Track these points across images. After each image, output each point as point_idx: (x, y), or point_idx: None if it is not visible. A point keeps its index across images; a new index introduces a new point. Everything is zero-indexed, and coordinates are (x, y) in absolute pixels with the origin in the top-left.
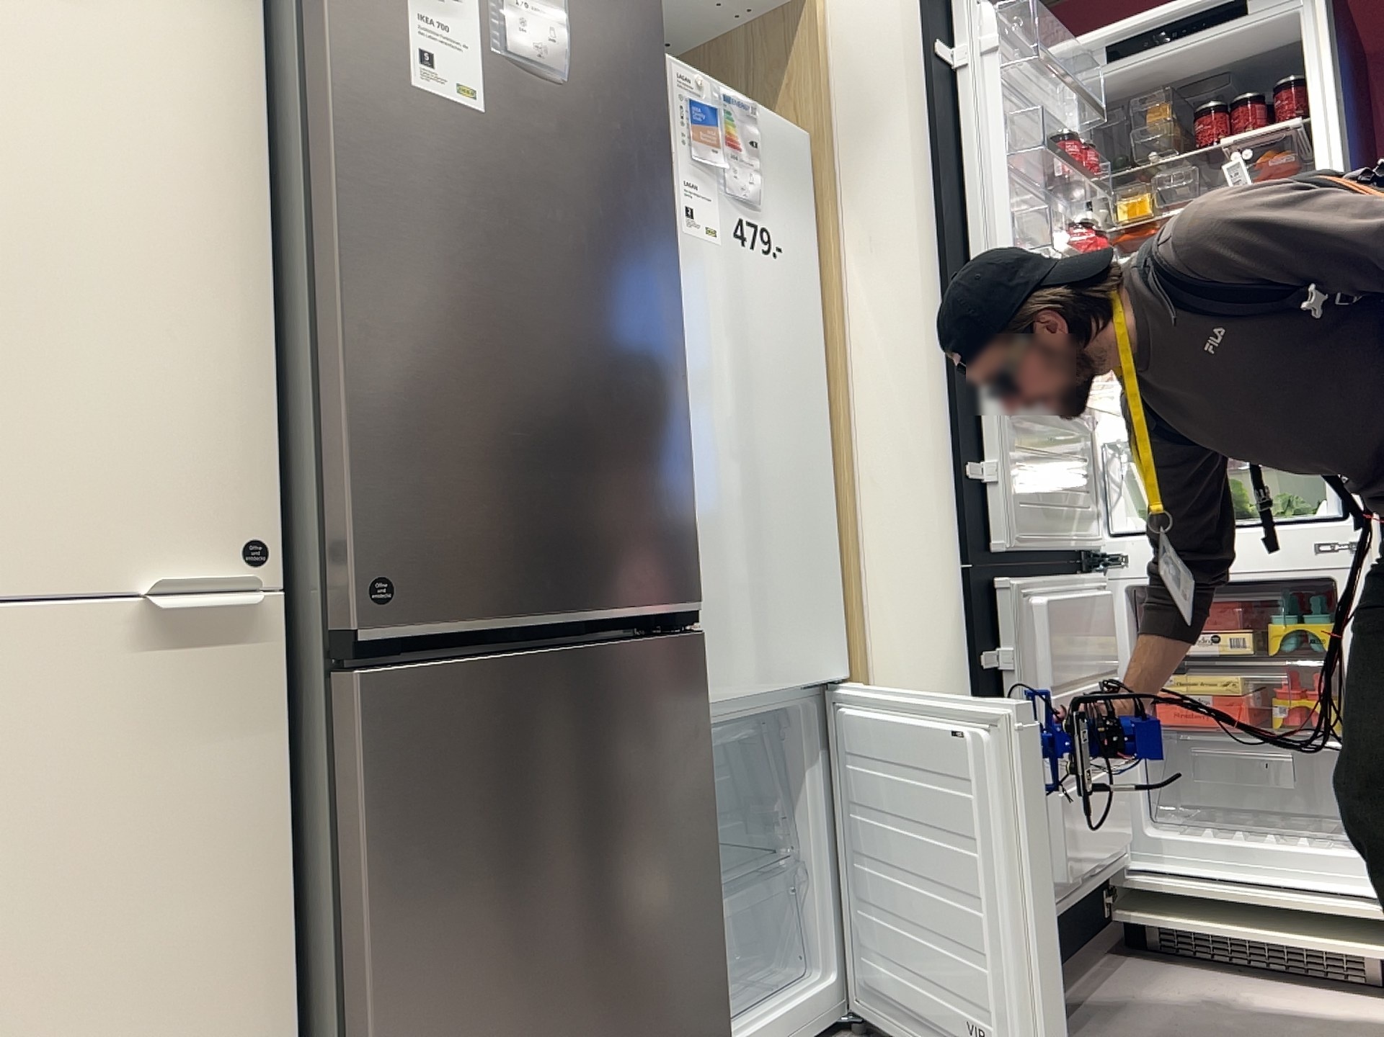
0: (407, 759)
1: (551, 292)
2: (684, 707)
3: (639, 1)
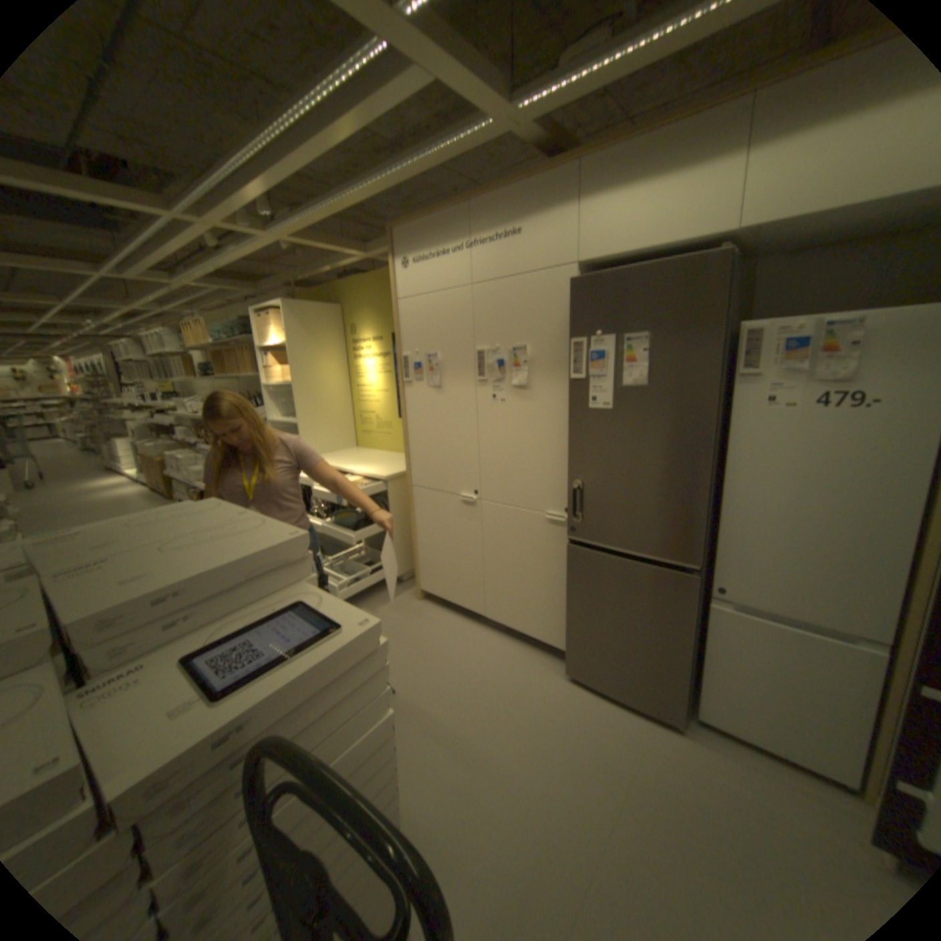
0: (577, 566)
1: (634, 459)
2: (681, 596)
3: (704, 332)
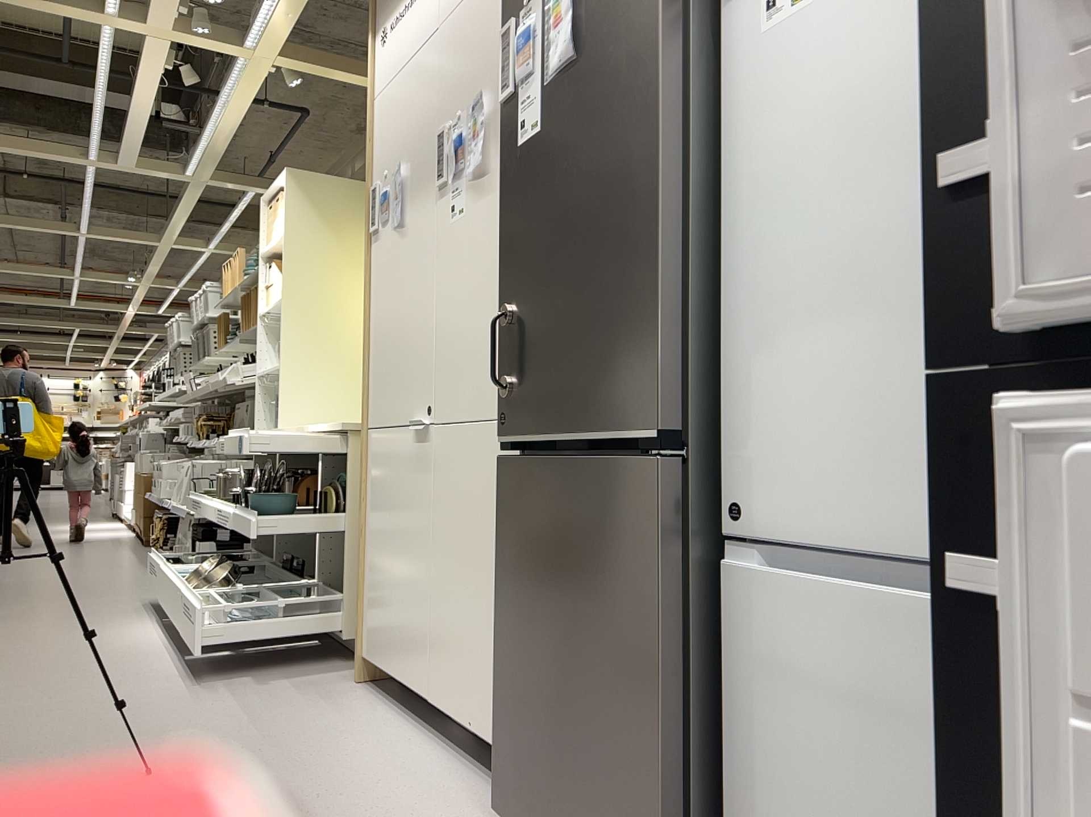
0: (508, 504)
1: (566, 217)
2: (639, 522)
3: None
